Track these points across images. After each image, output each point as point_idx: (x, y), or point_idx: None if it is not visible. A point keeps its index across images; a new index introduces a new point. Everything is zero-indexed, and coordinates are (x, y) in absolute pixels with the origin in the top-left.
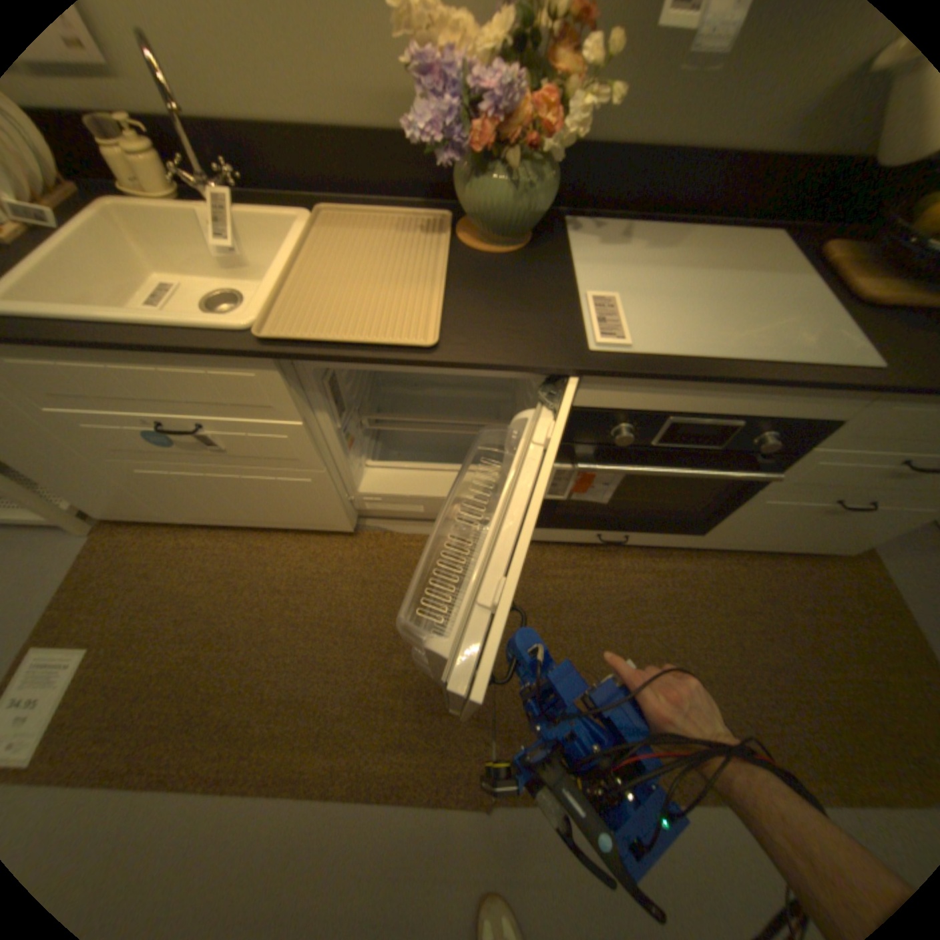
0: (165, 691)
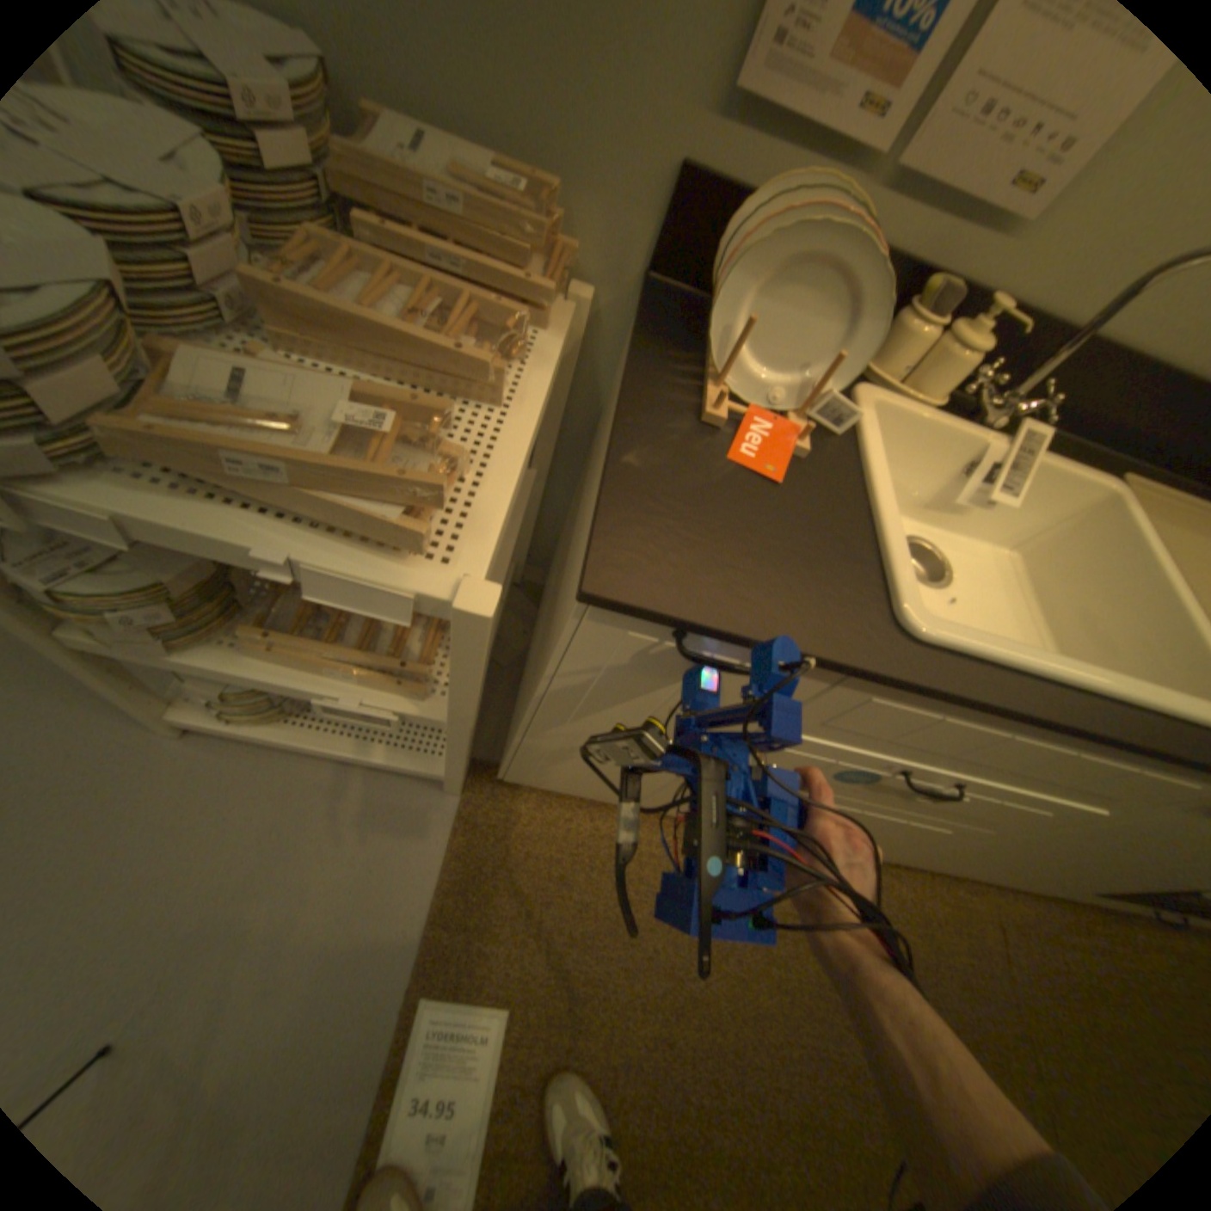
0: (639, 1099)
